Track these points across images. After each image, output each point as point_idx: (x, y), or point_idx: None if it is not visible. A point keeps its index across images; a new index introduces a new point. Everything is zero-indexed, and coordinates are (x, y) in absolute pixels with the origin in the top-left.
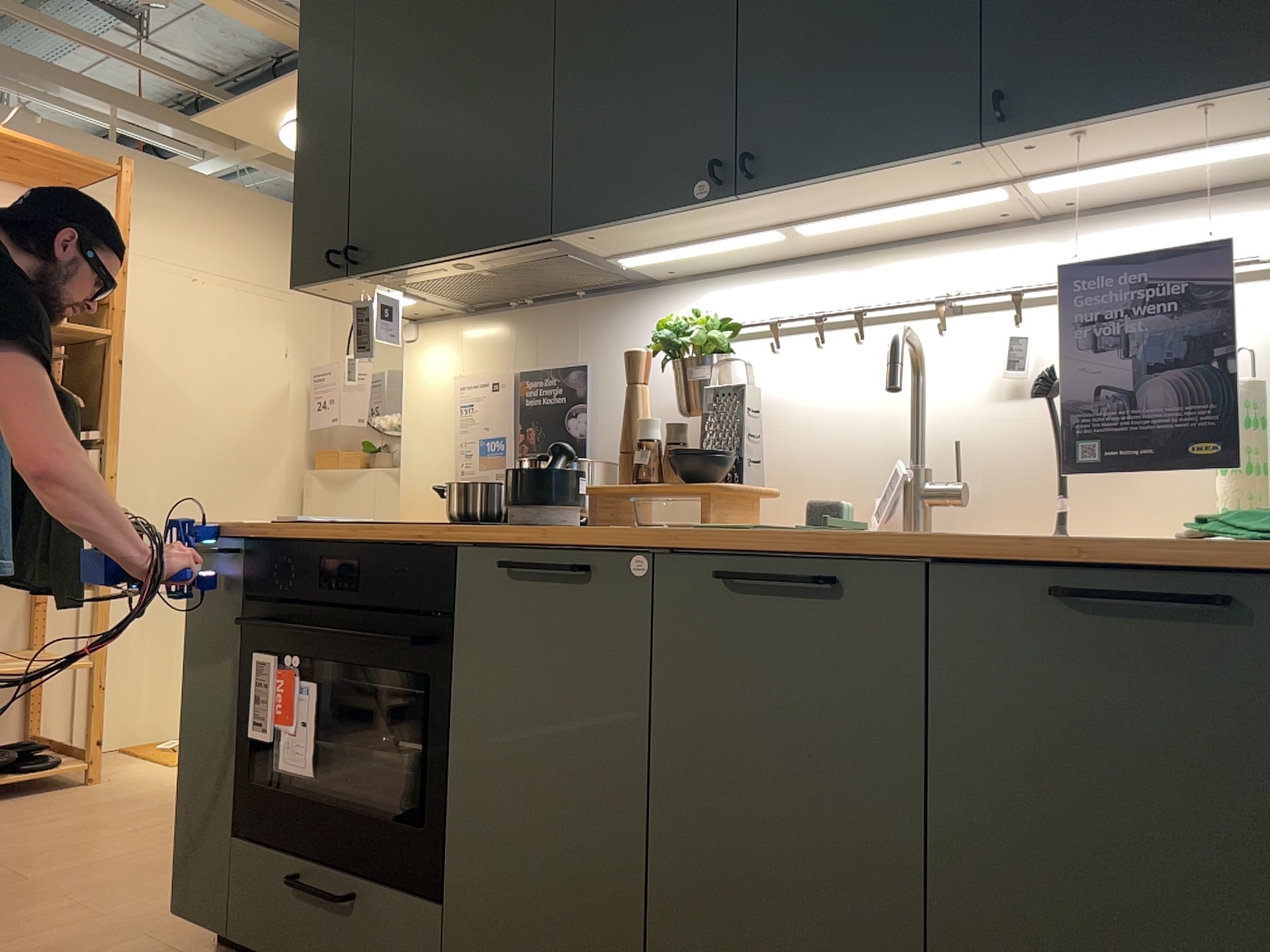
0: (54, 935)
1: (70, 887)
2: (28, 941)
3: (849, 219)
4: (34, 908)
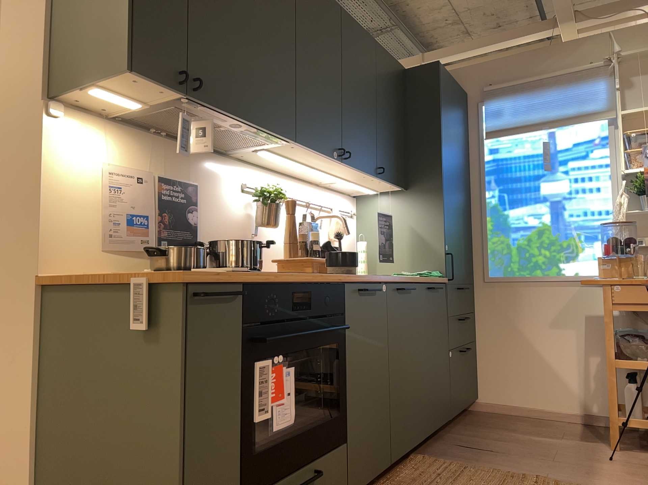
0: None
1: None
2: None
3: (323, 172)
4: None
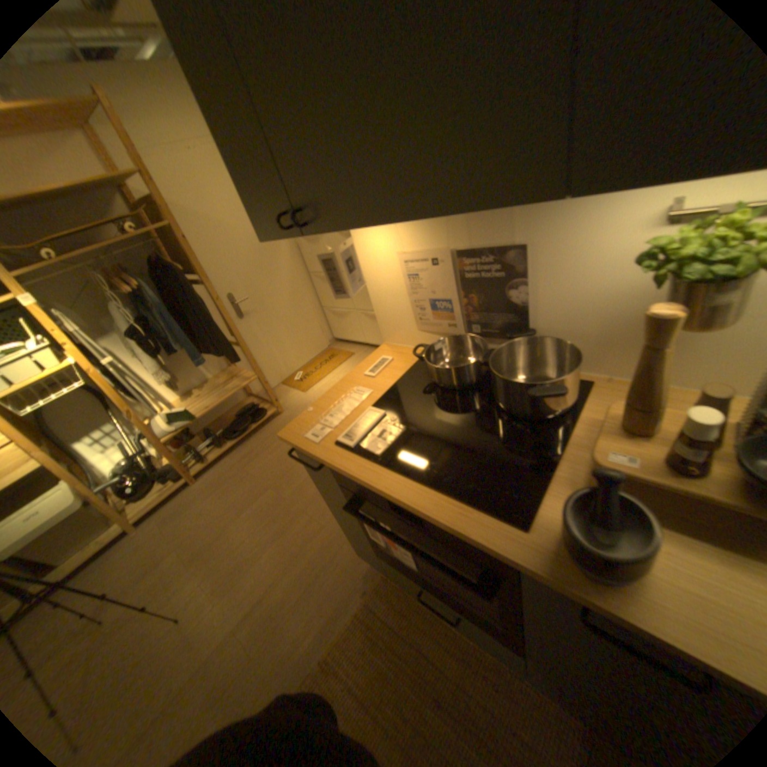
0: (311, 547)
1: (303, 503)
2: (303, 553)
3: None
4: (296, 524)
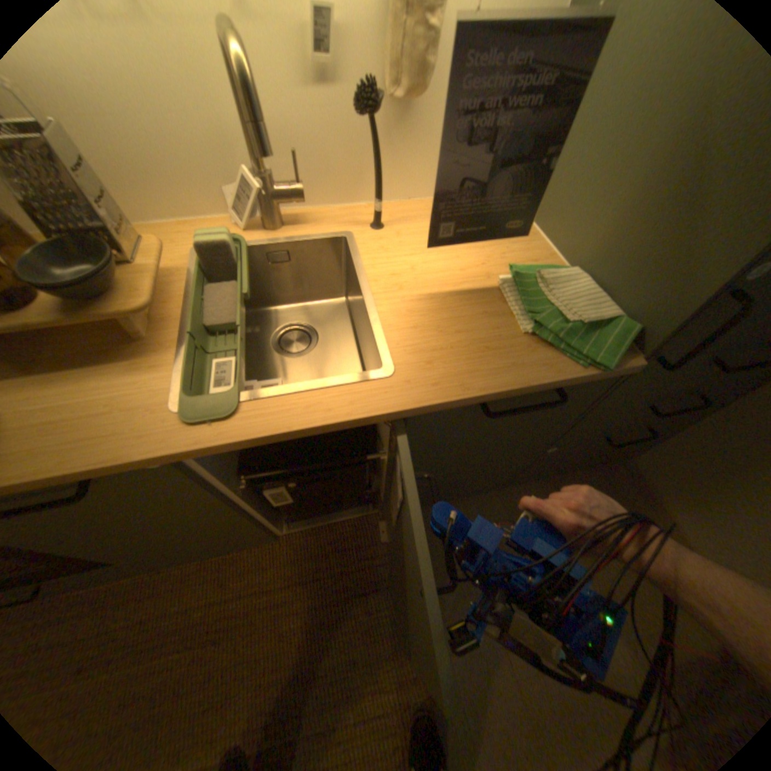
0: None
1: None
2: None
3: None
4: None
